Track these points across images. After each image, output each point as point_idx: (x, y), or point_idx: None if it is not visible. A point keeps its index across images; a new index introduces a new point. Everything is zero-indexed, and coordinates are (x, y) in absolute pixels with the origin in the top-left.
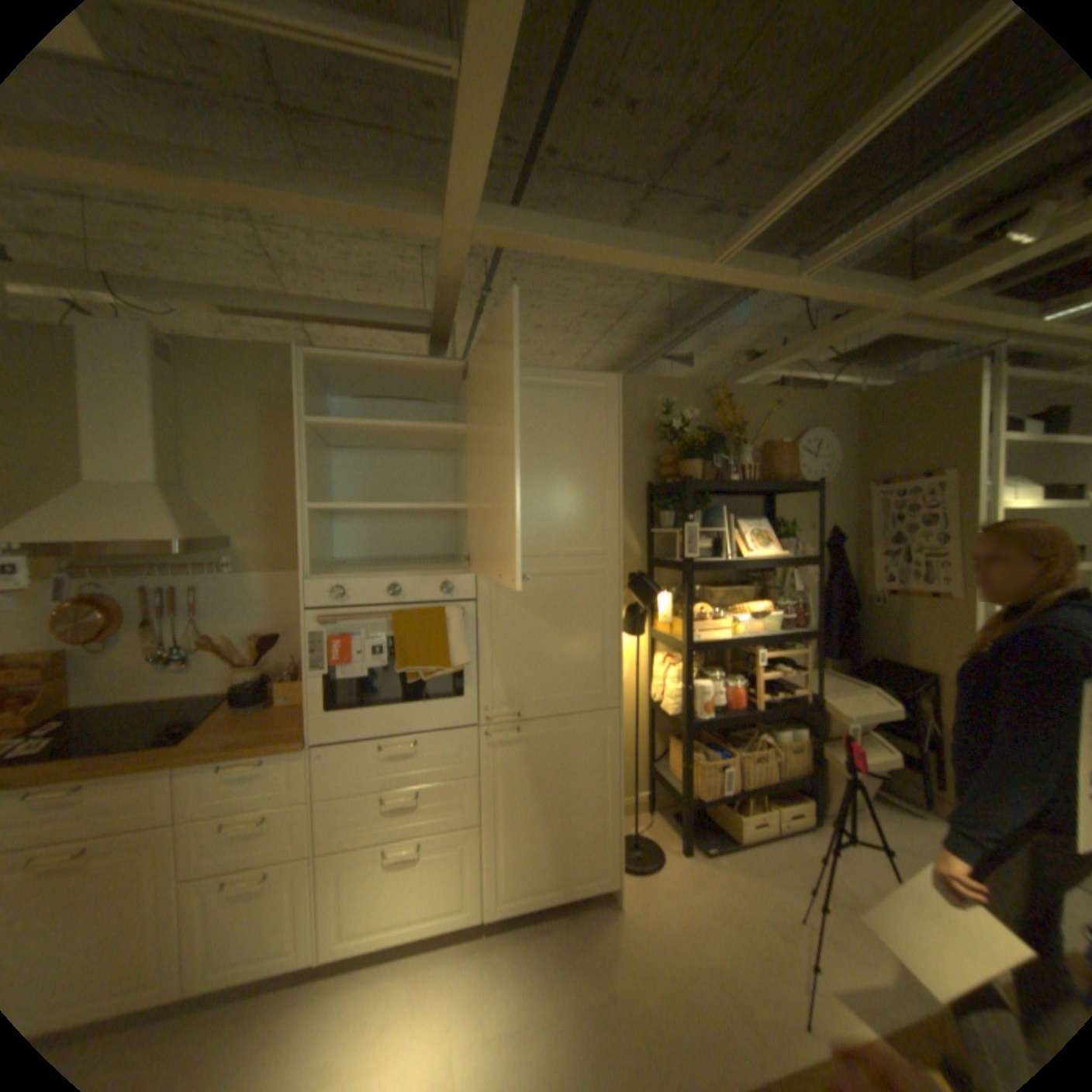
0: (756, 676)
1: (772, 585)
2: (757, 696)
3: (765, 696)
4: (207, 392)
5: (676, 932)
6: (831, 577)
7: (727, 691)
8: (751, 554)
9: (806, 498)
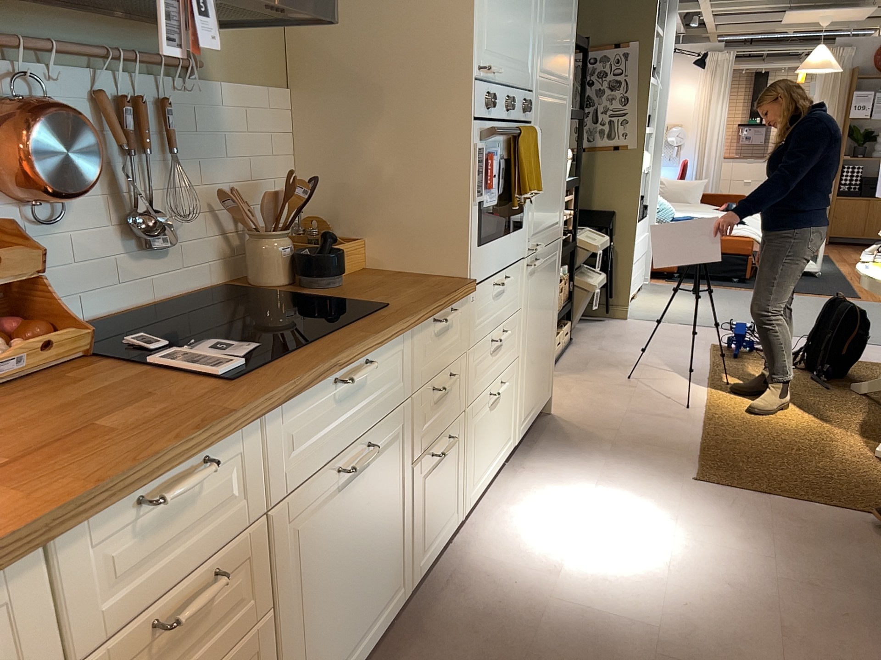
0: None
1: None
2: None
3: None
4: None
5: (588, 407)
6: None
7: None
8: None
9: None
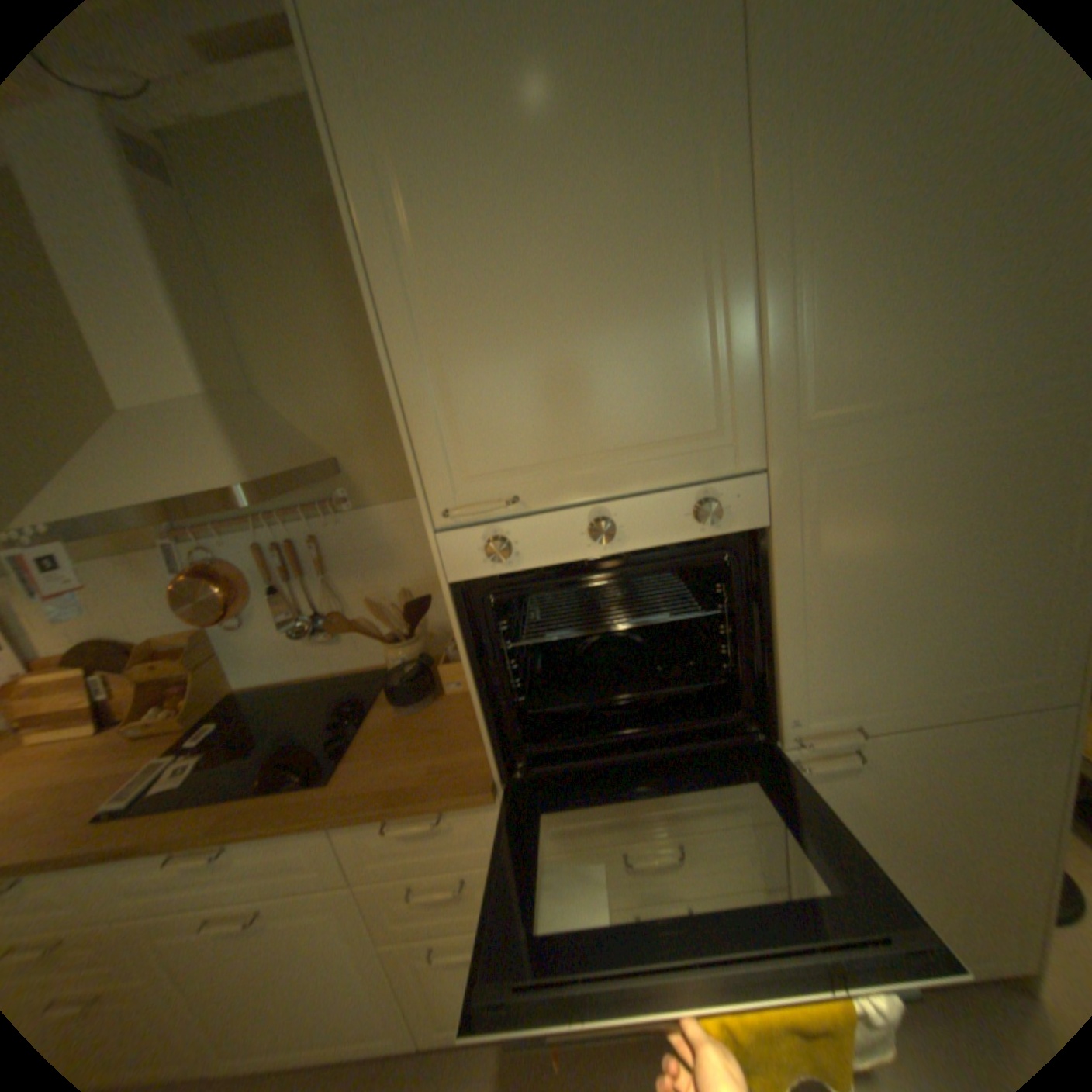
0: None
1: None
2: None
3: None
4: (235, 221)
5: None
6: None
7: None
8: None
9: None
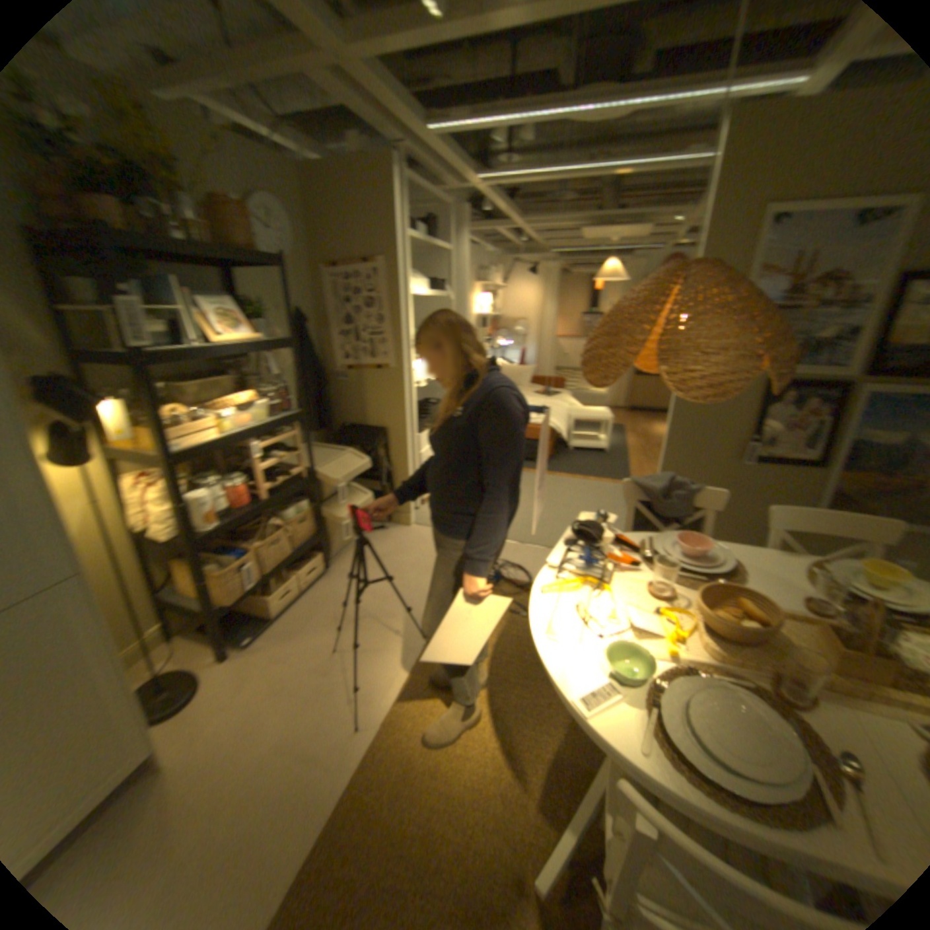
0: (249, 469)
1: (246, 372)
2: (254, 488)
3: (262, 484)
4: None
5: (225, 744)
6: (299, 359)
7: (222, 493)
8: (218, 339)
9: (262, 275)
